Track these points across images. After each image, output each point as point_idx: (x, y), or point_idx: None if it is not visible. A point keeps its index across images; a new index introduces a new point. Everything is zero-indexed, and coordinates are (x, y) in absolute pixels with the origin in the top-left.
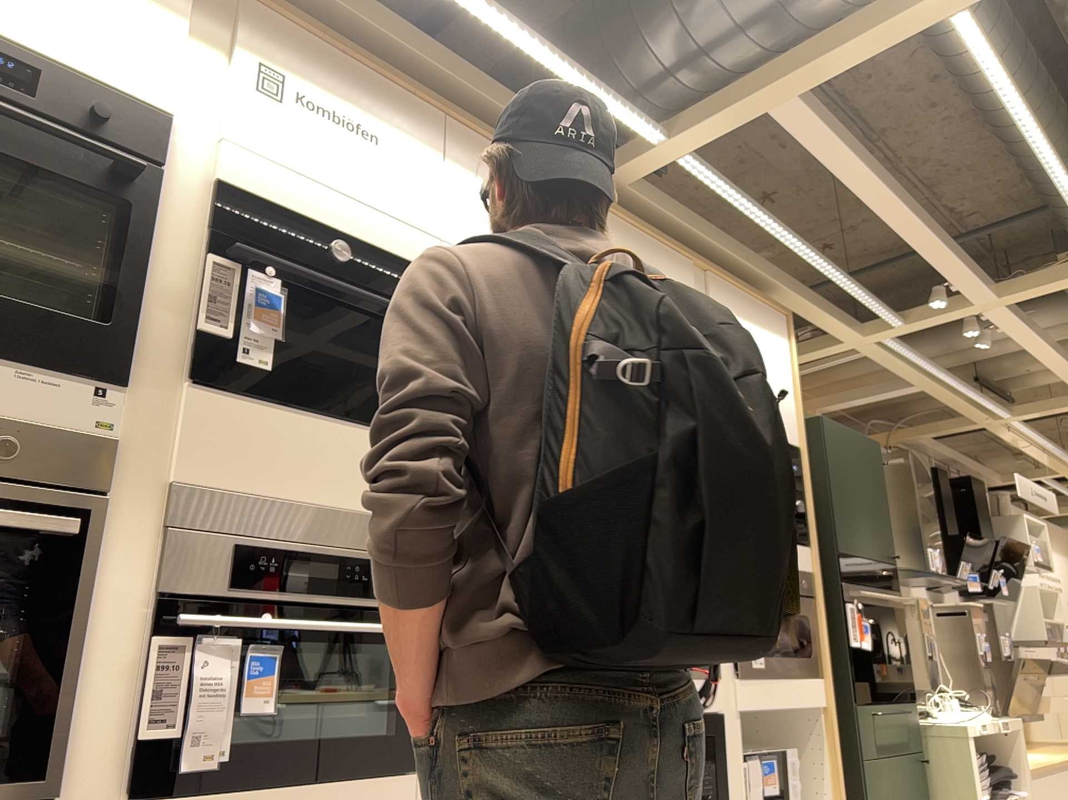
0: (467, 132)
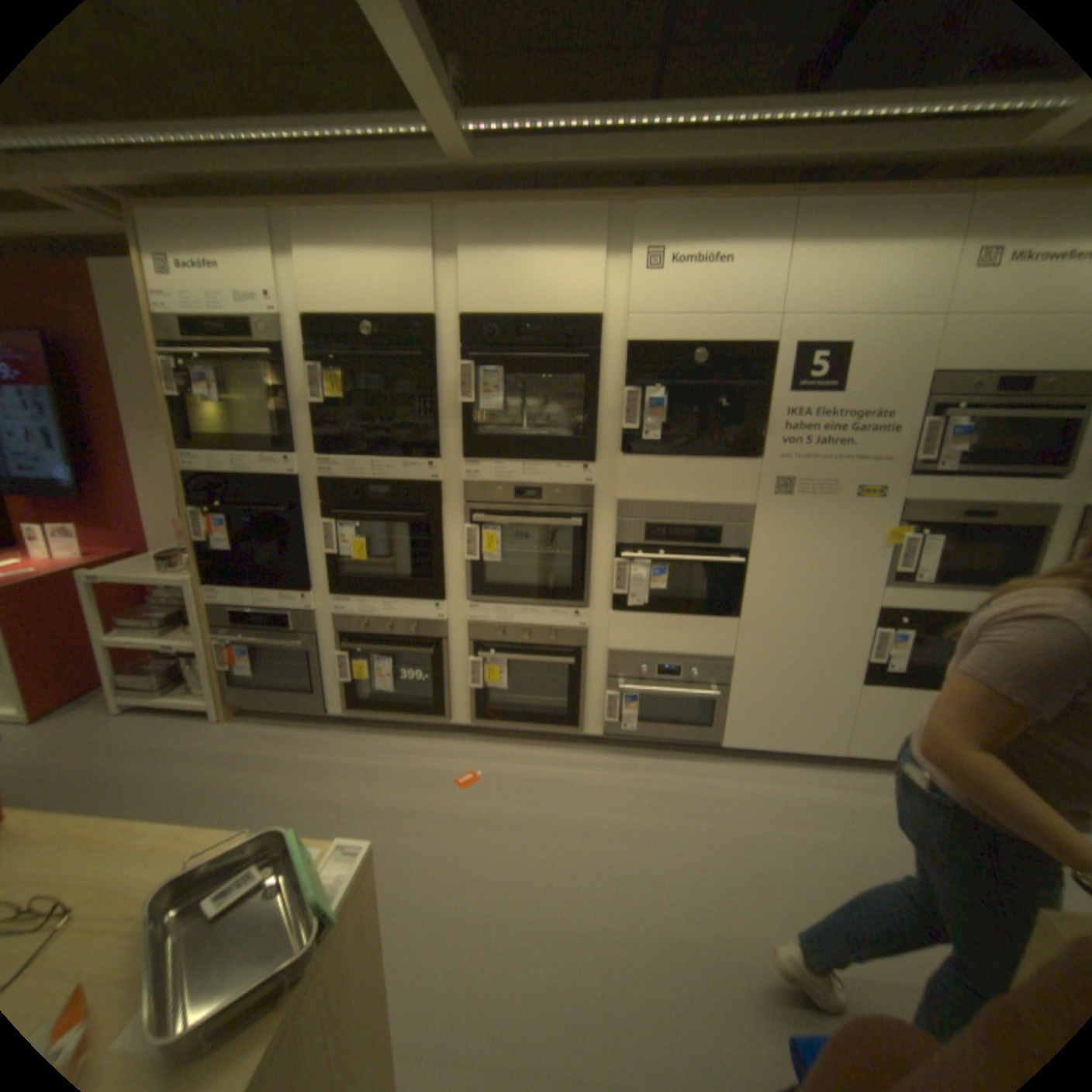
0: (818, 192)
